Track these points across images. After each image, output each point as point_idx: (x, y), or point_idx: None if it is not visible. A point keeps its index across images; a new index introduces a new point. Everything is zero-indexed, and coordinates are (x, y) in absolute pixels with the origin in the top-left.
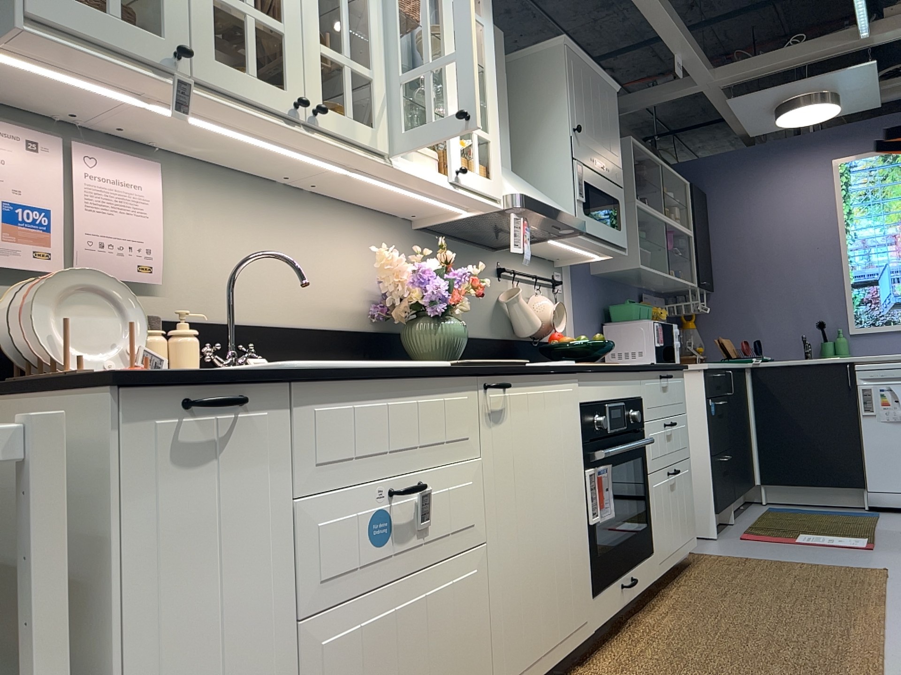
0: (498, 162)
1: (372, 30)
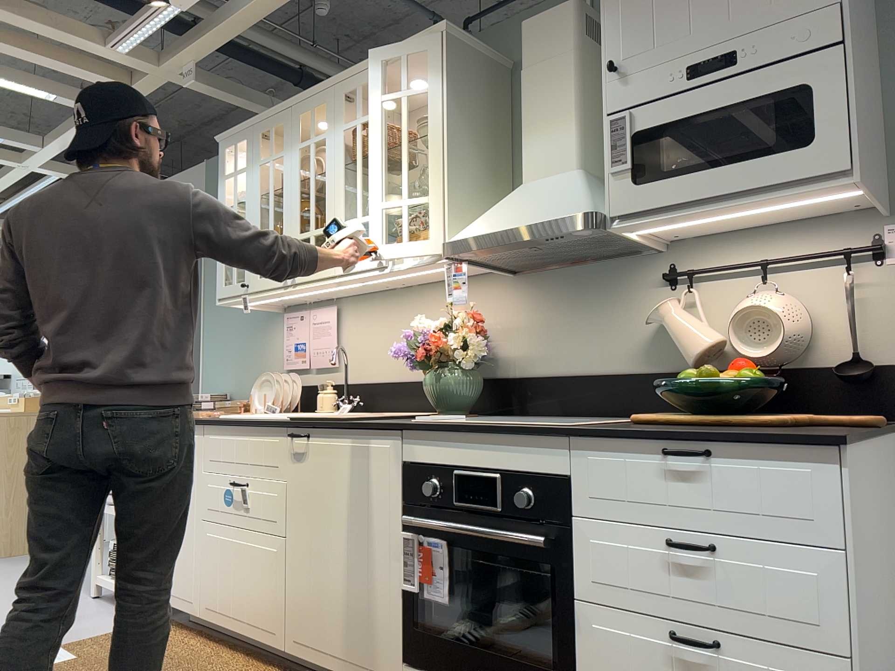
0: (439, 217)
1: (326, 199)
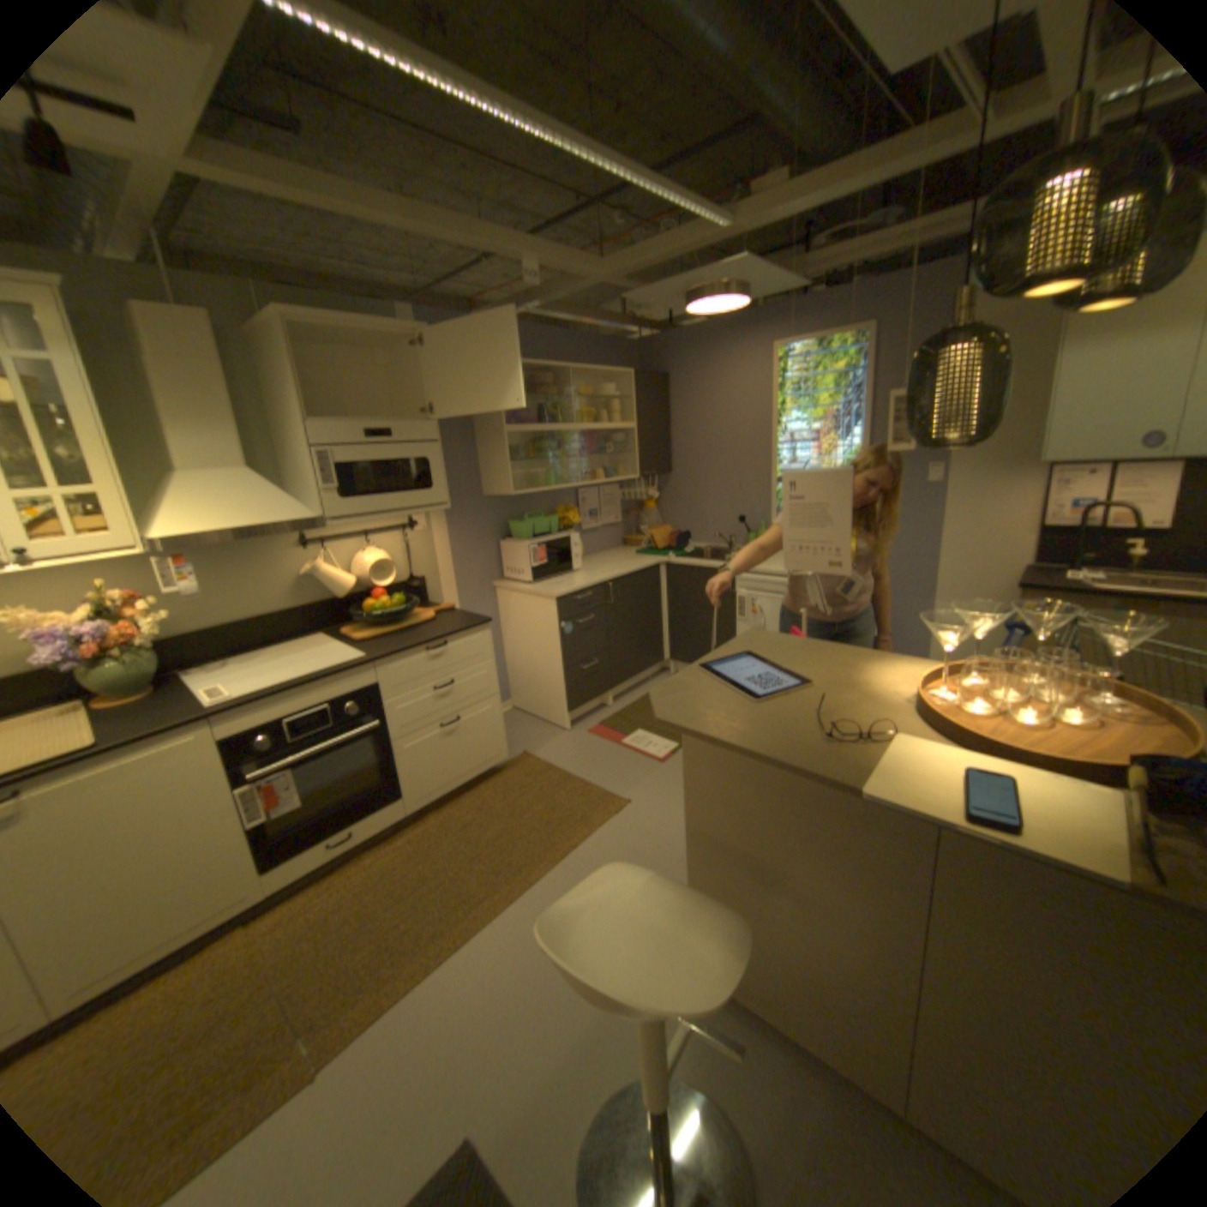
0: (119, 510)
1: None
